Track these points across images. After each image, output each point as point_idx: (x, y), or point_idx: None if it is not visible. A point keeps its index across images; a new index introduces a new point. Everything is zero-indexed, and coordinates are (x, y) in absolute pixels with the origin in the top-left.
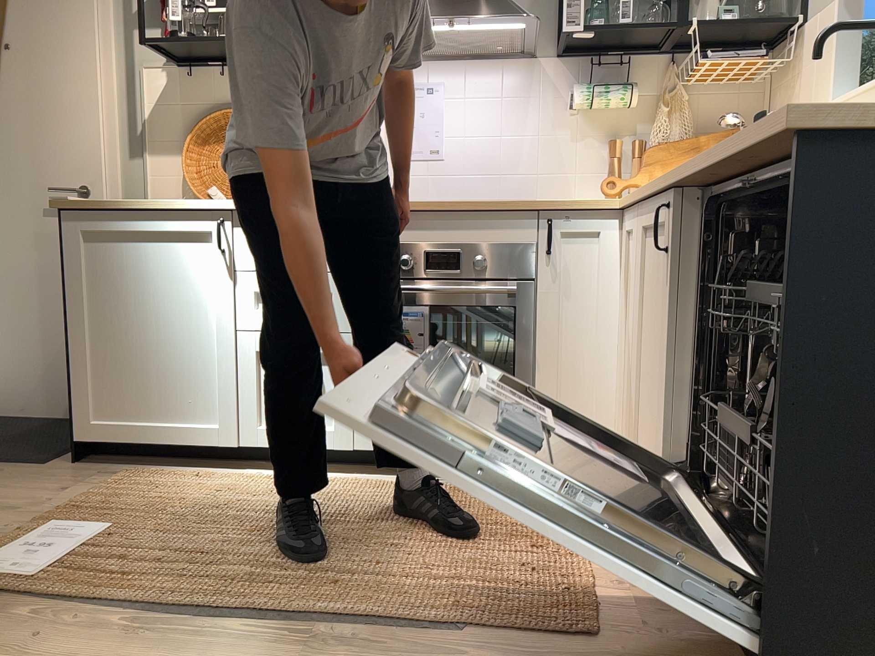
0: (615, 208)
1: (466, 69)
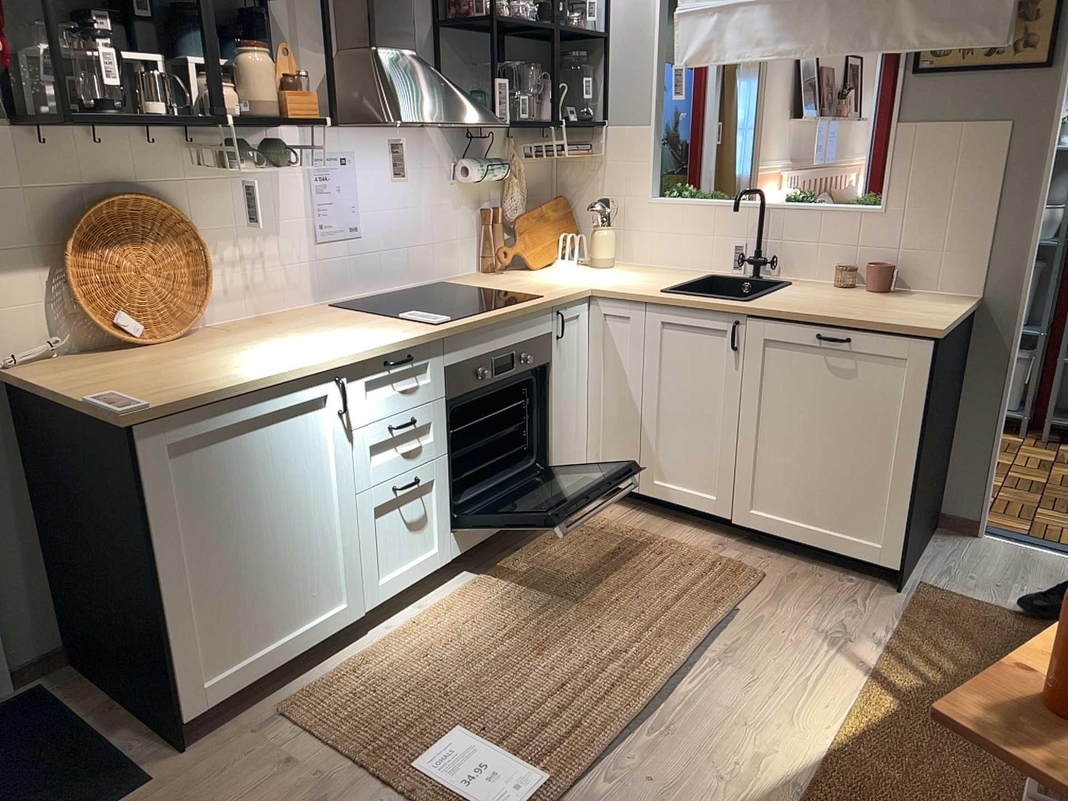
0: (589, 294)
1: (373, 137)
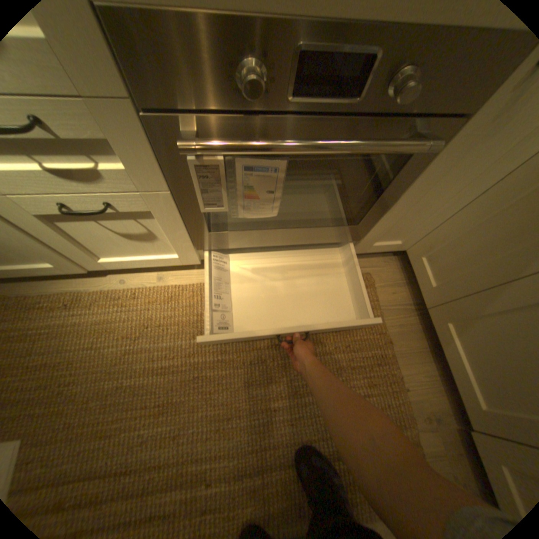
0: None
1: None
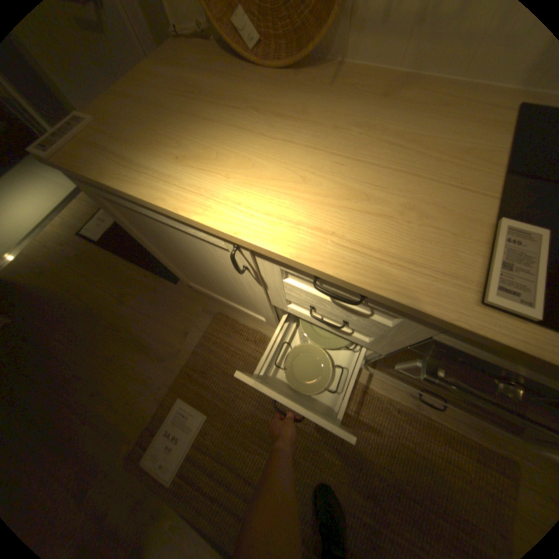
0: None
1: None
